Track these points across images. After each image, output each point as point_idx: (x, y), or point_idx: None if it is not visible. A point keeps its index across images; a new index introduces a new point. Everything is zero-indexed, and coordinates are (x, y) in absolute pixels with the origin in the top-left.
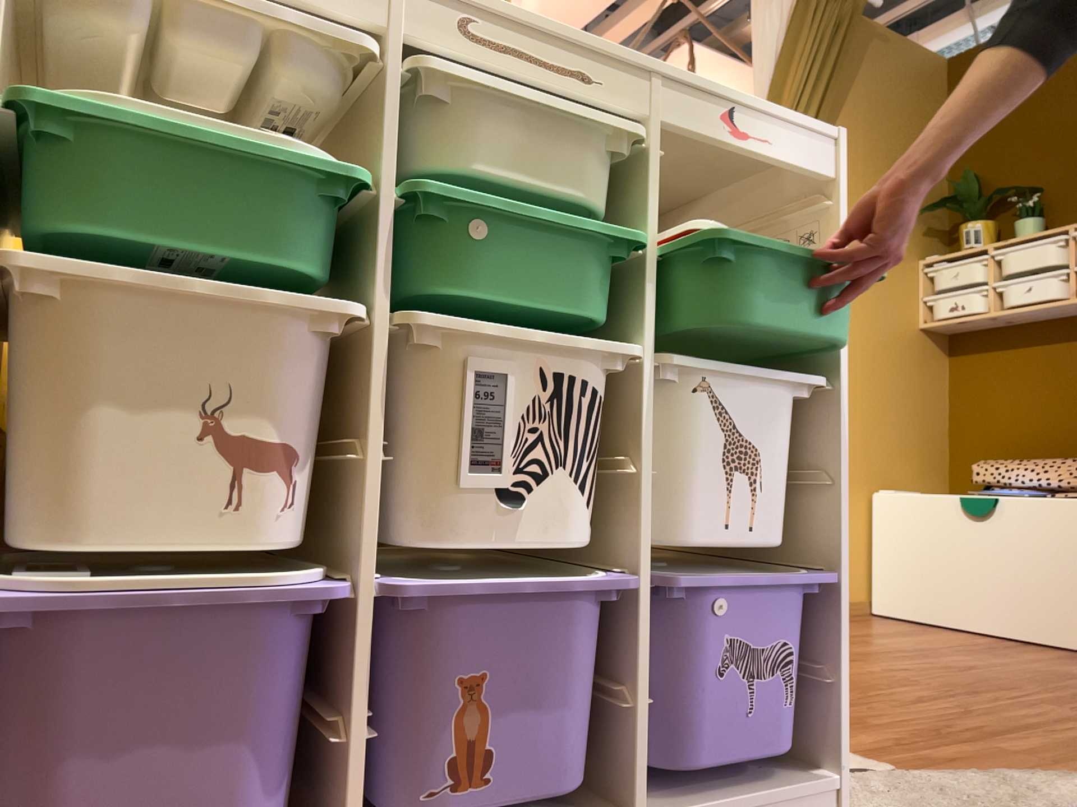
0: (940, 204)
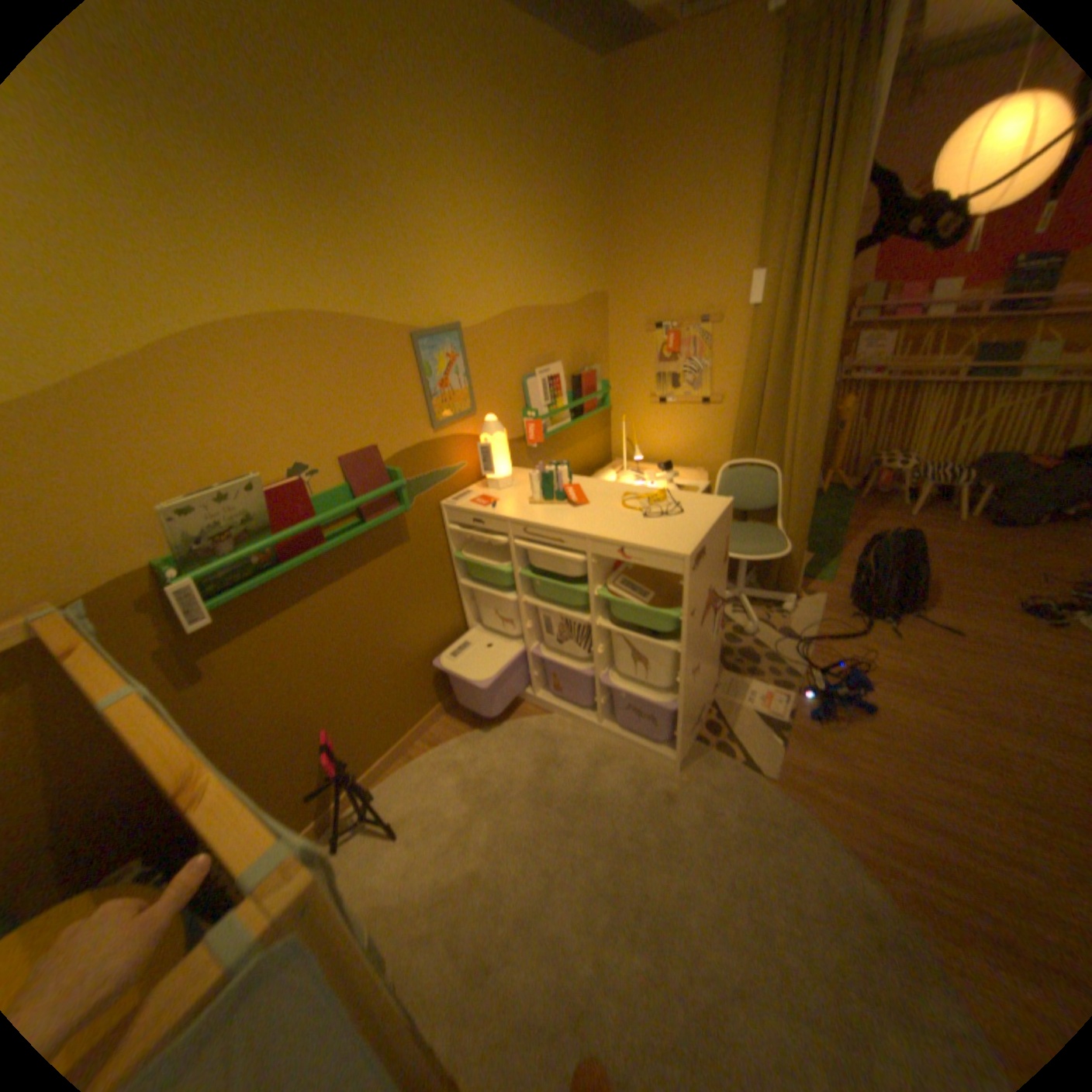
0: None
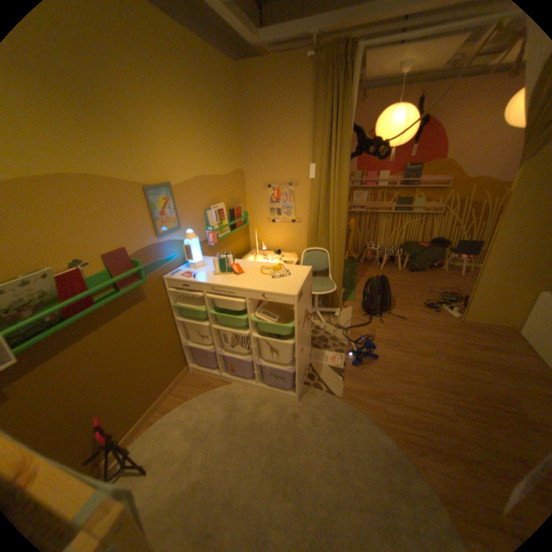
0: None
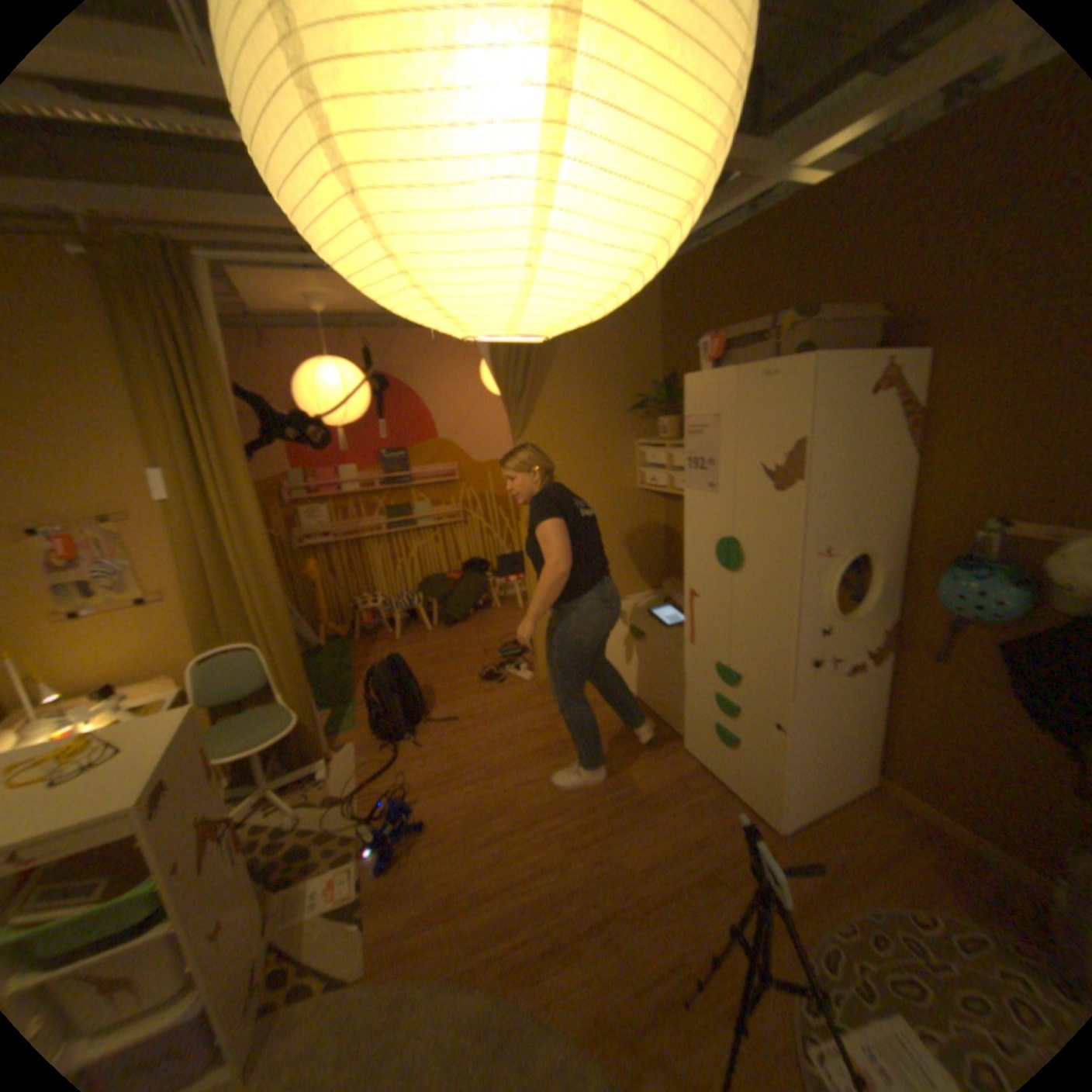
0: (649, 400)
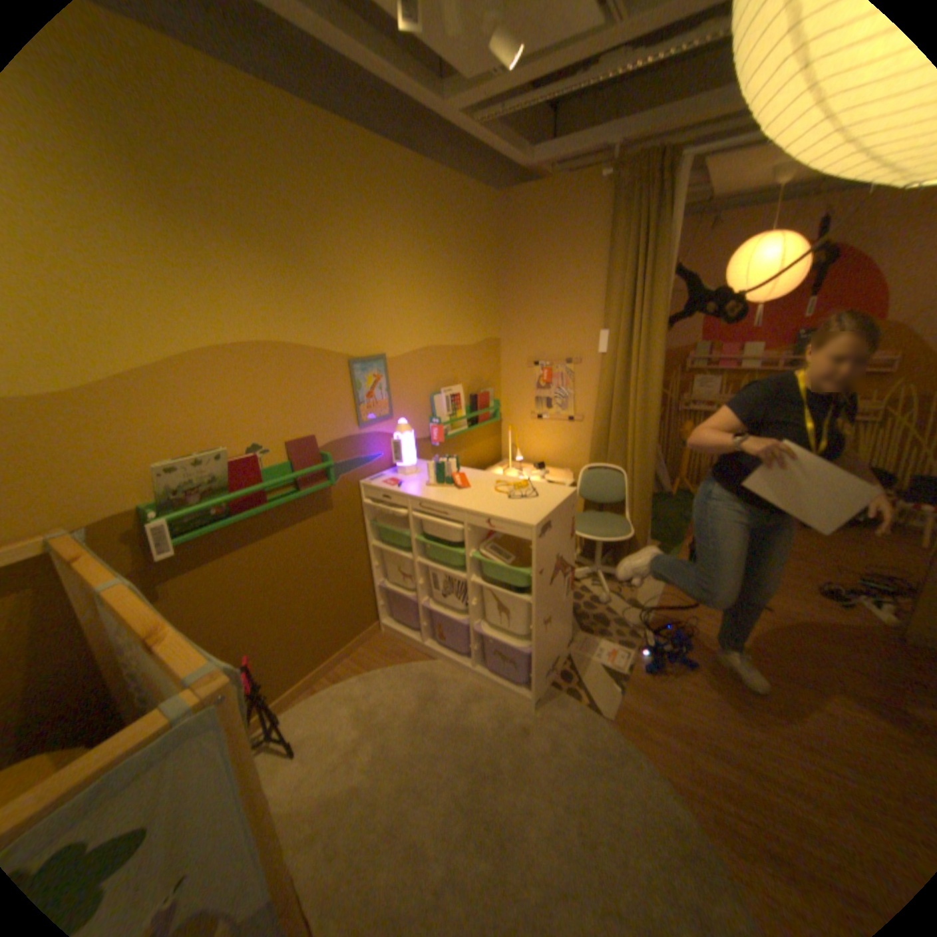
0: None
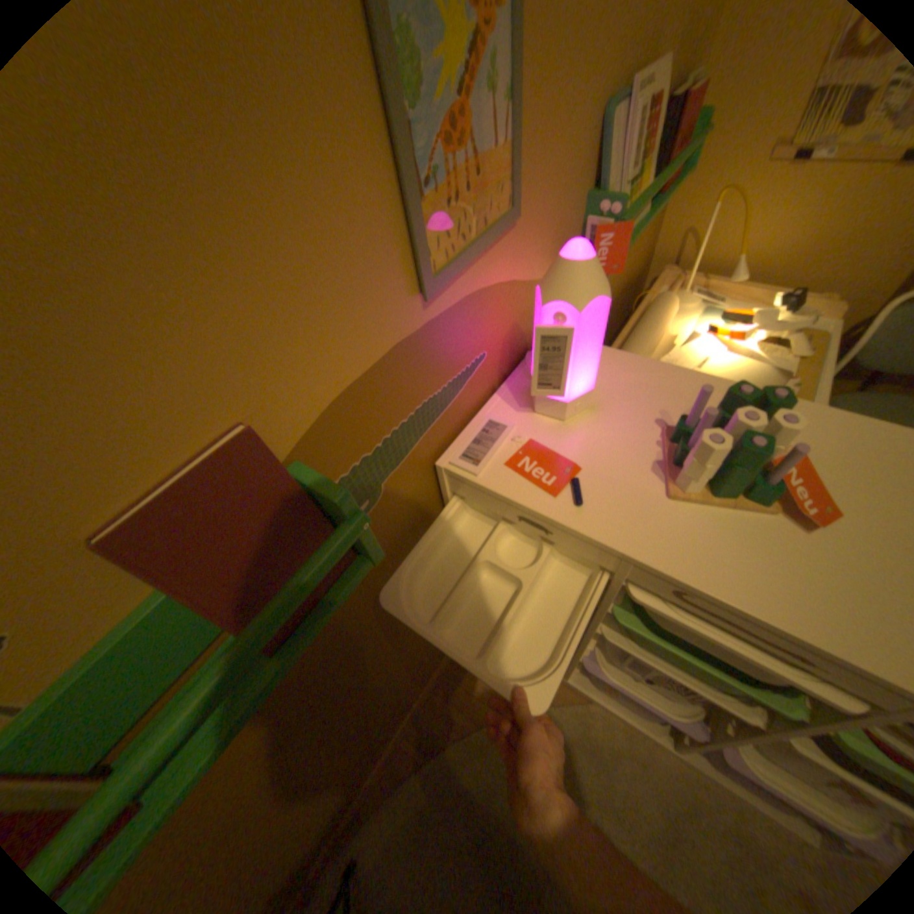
0: None
